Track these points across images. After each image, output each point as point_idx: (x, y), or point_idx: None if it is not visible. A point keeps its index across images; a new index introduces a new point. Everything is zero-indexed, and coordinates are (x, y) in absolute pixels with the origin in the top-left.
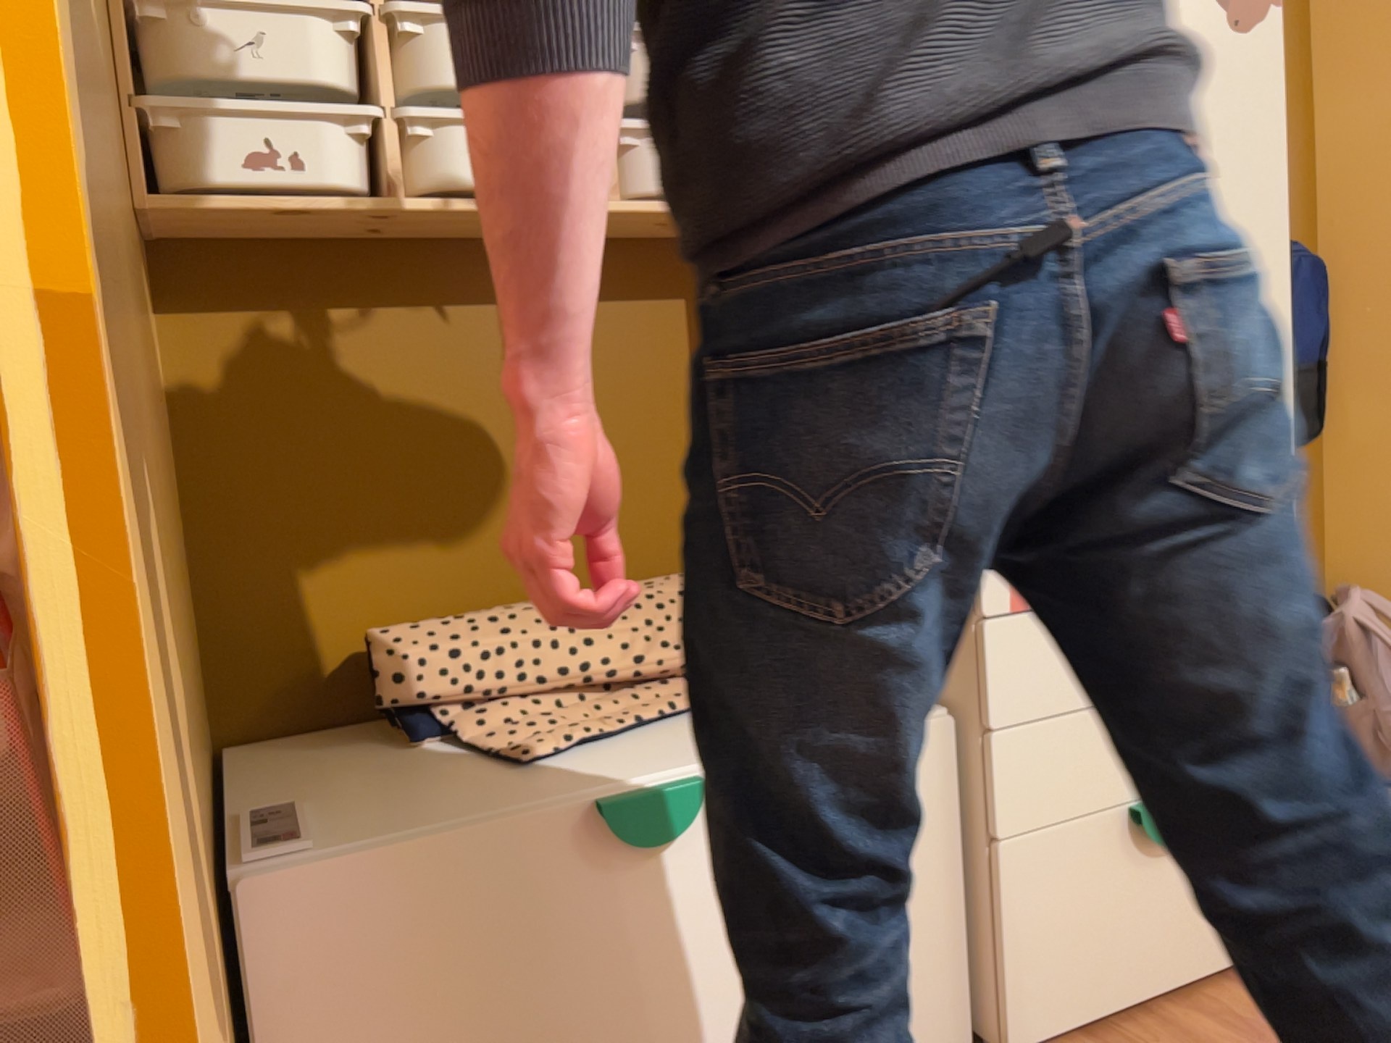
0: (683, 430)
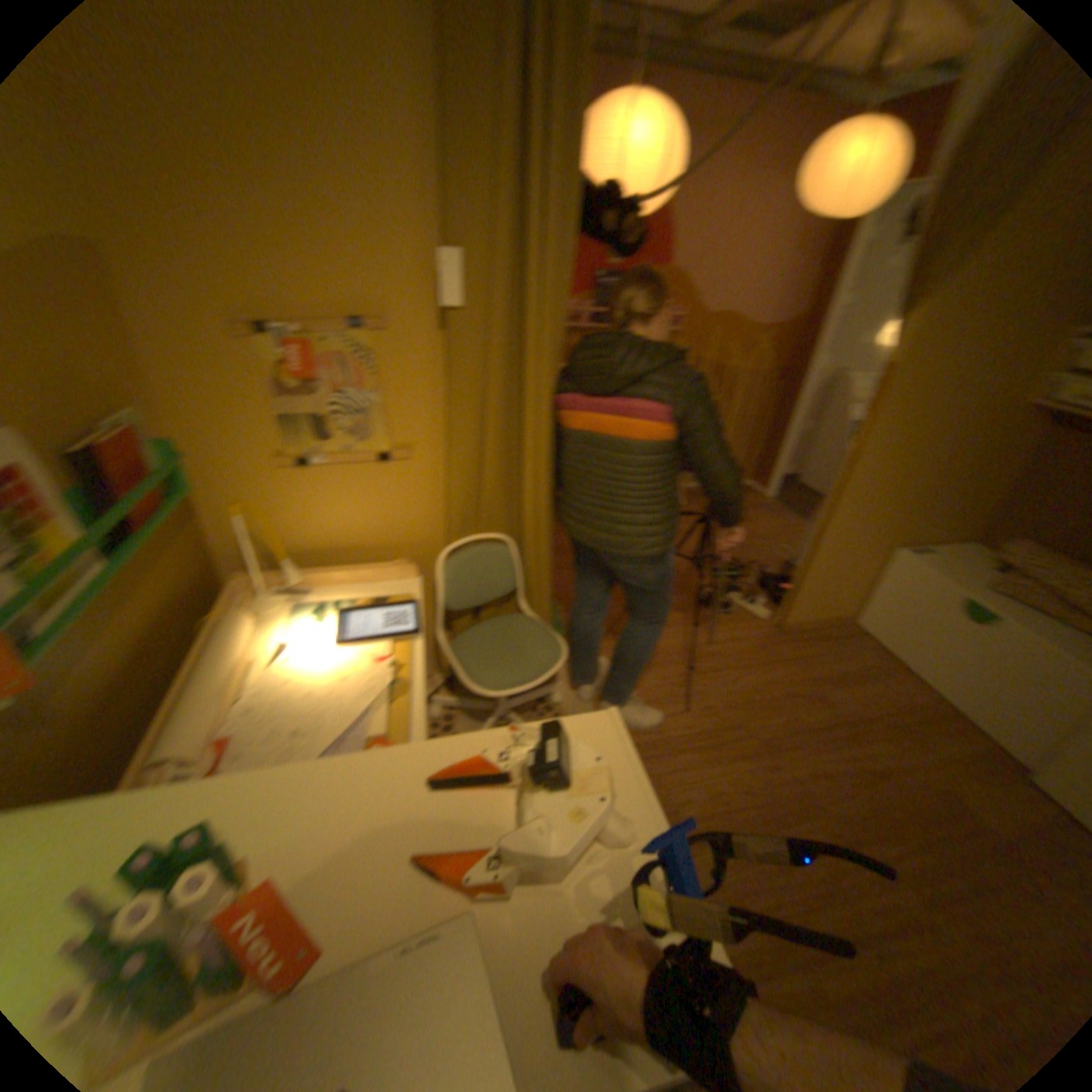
0: None
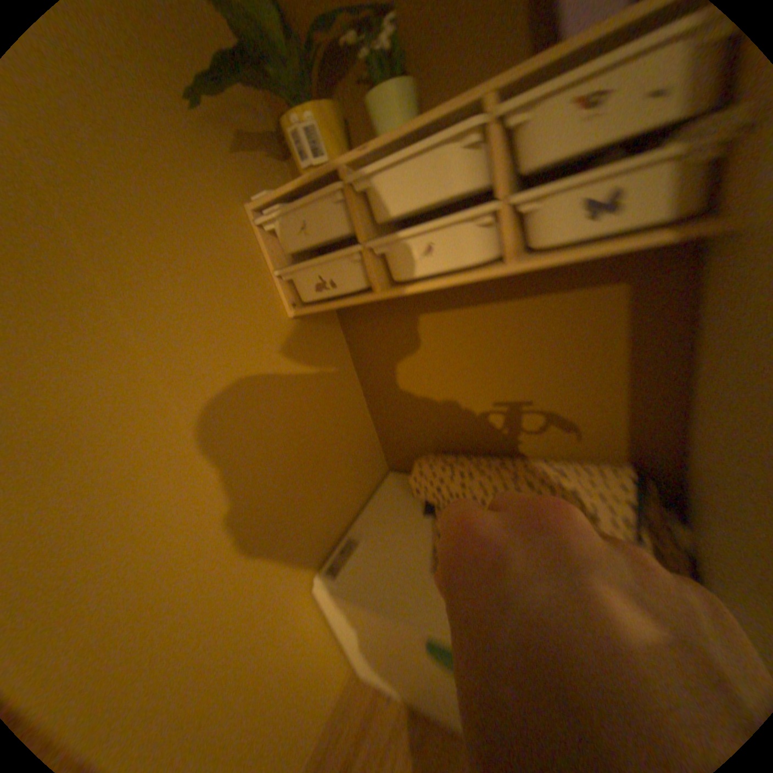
0: (614, 376)
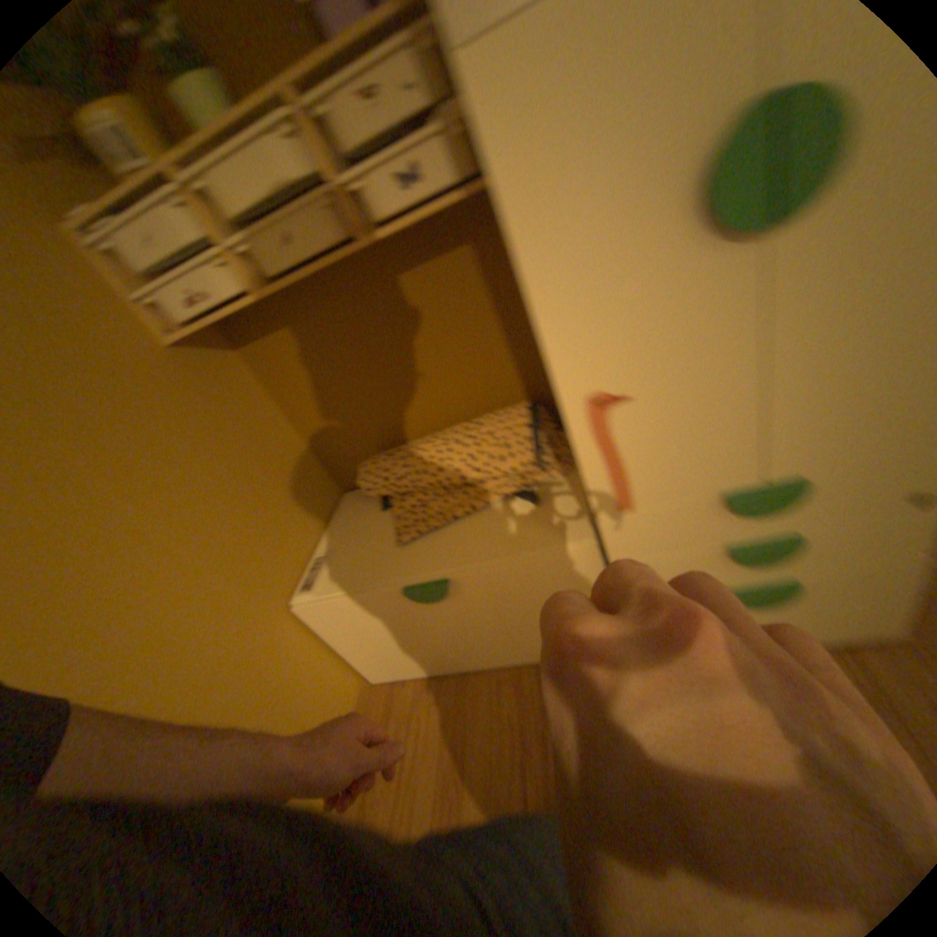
0: (492, 327)
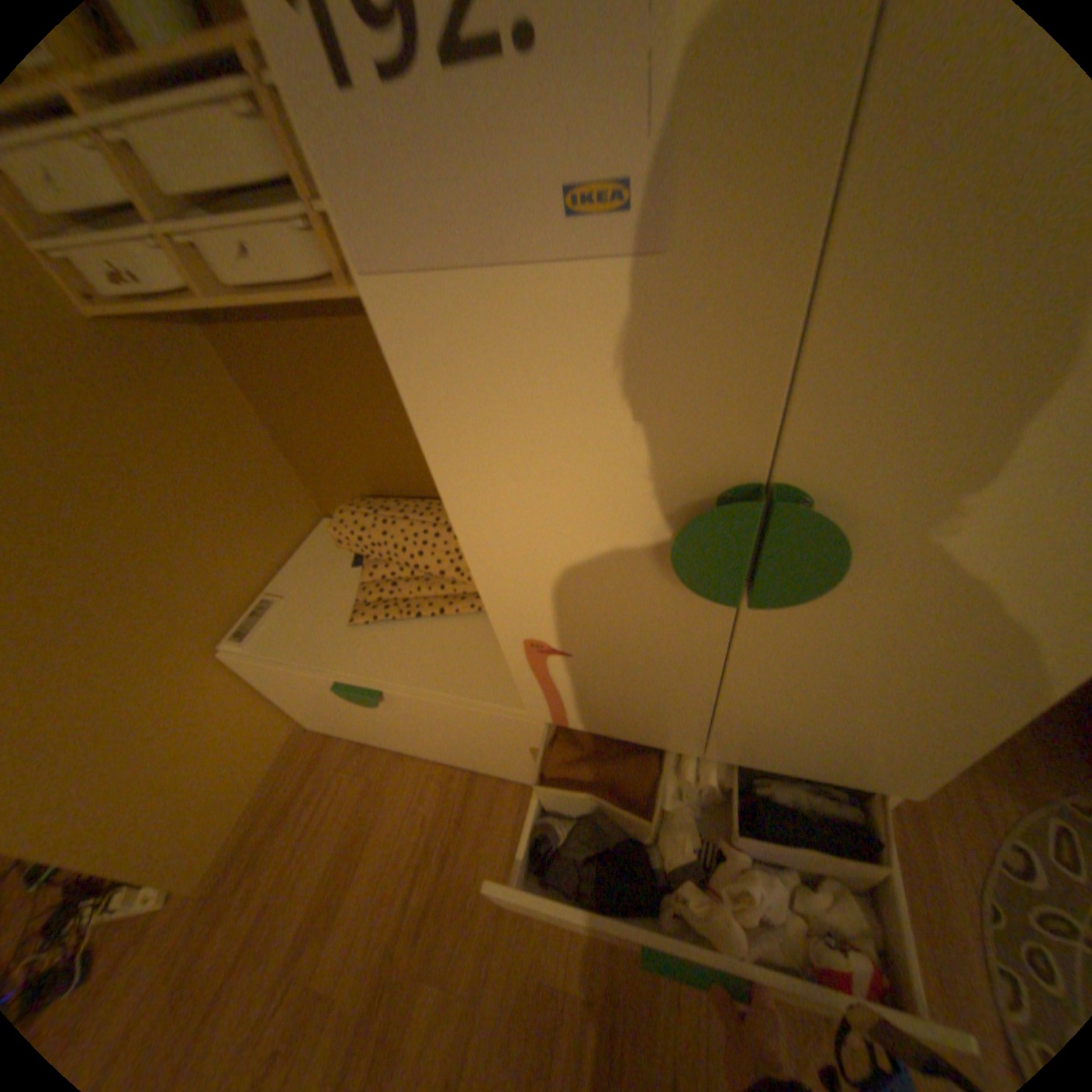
0: None
